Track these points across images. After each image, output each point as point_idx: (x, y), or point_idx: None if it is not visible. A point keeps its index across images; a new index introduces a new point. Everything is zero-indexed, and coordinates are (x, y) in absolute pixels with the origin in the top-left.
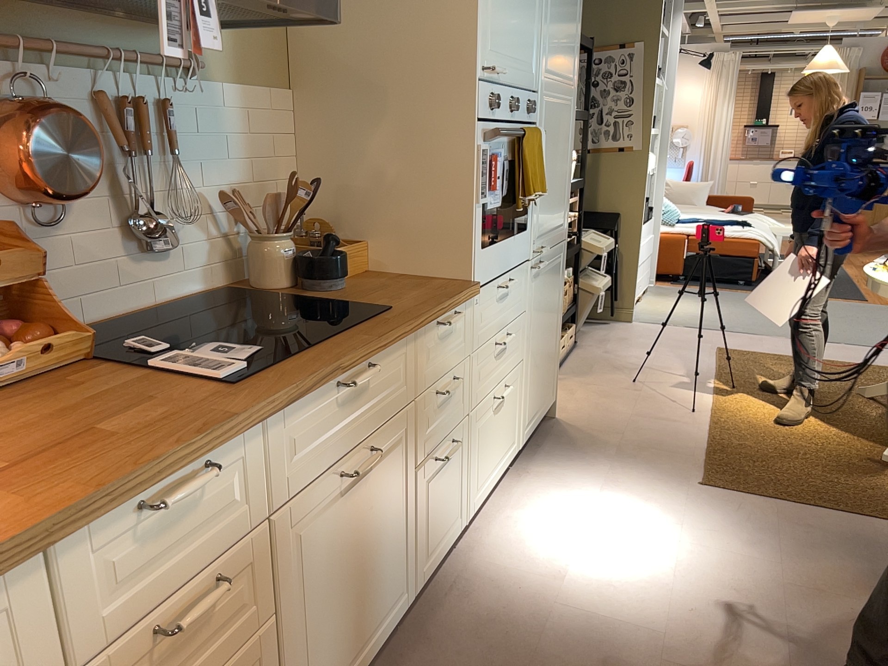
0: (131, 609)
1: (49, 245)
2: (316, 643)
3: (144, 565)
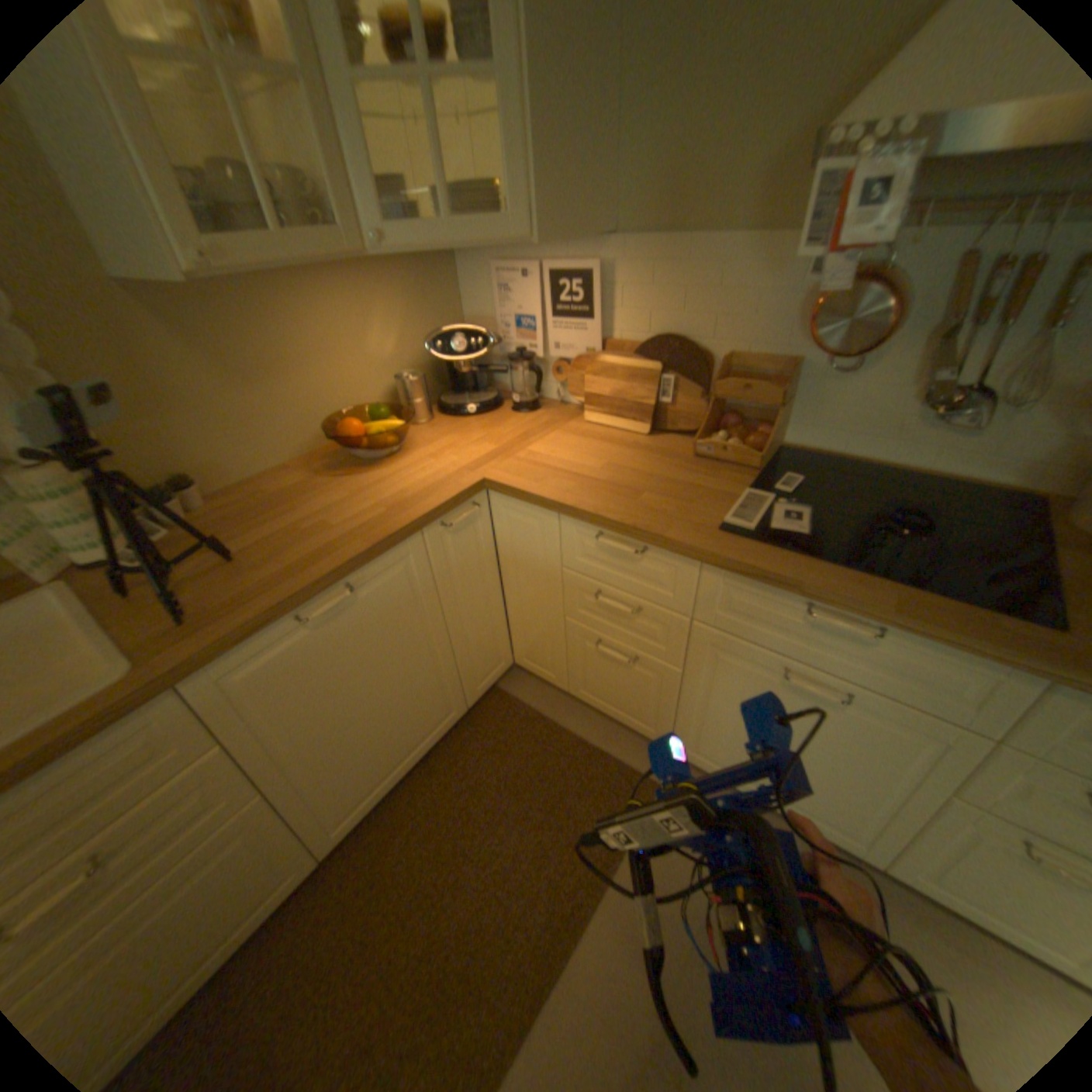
0: (588, 569)
1: (836, 383)
2: (715, 729)
3: (598, 559)
